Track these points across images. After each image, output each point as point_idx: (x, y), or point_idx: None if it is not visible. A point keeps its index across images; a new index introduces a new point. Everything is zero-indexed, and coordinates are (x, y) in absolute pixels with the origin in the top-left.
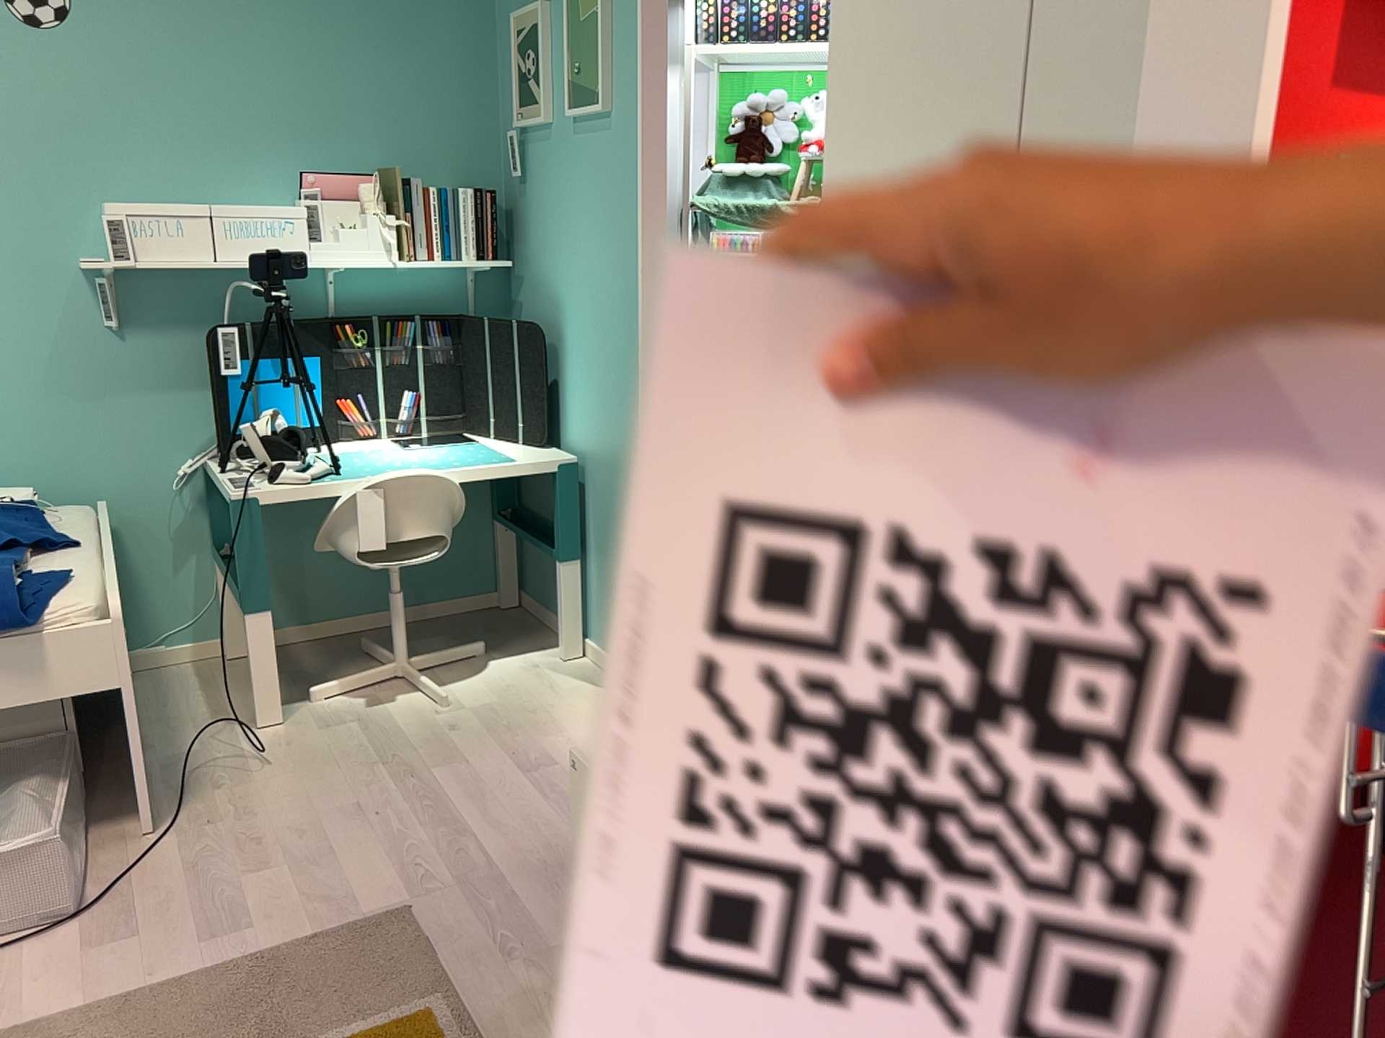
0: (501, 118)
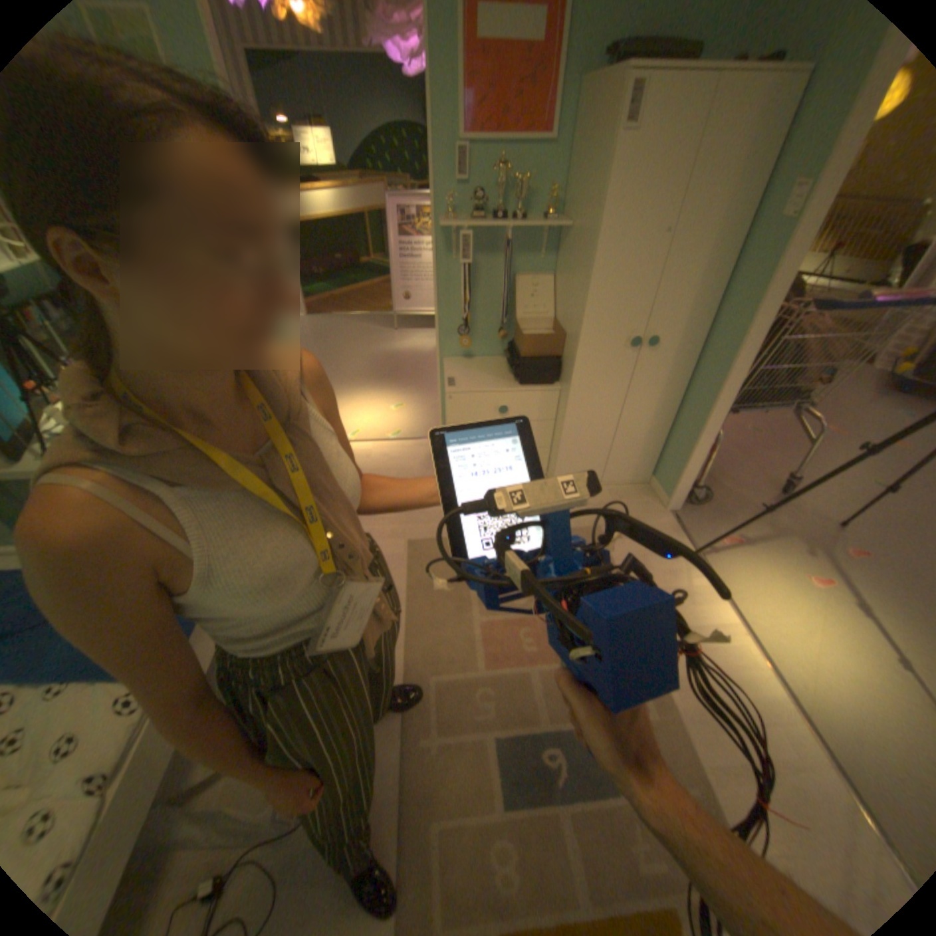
0: None
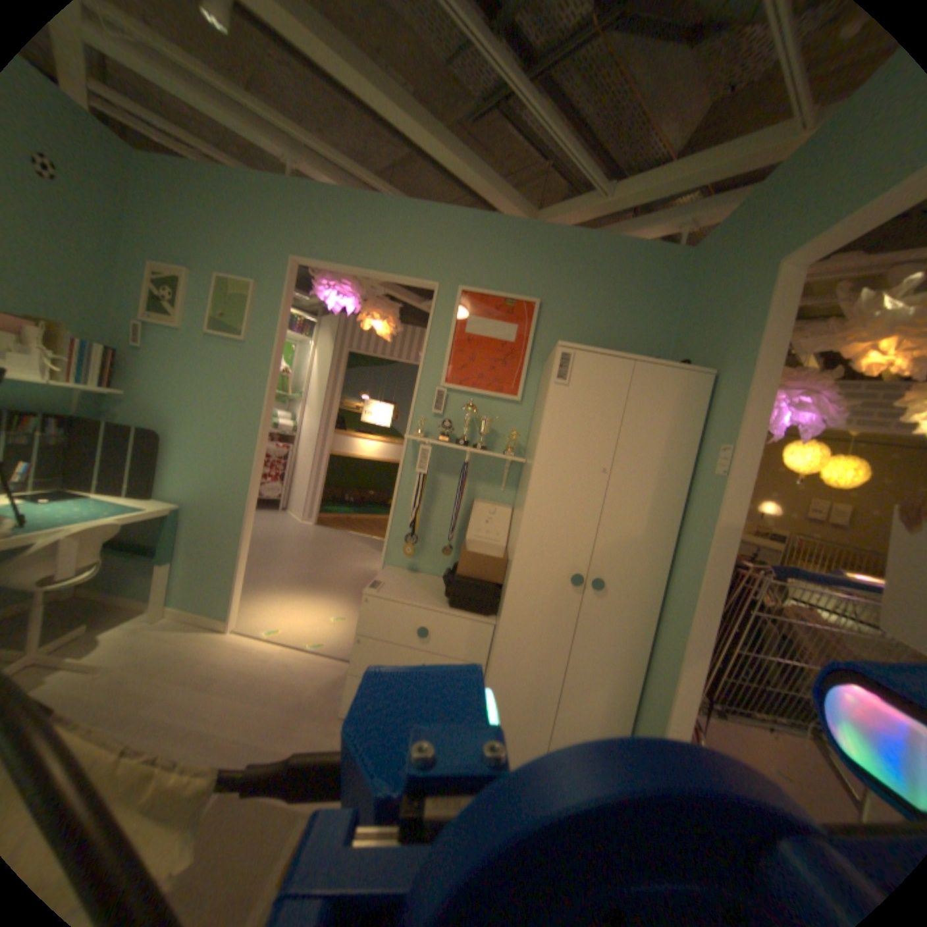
0: (113, 309)
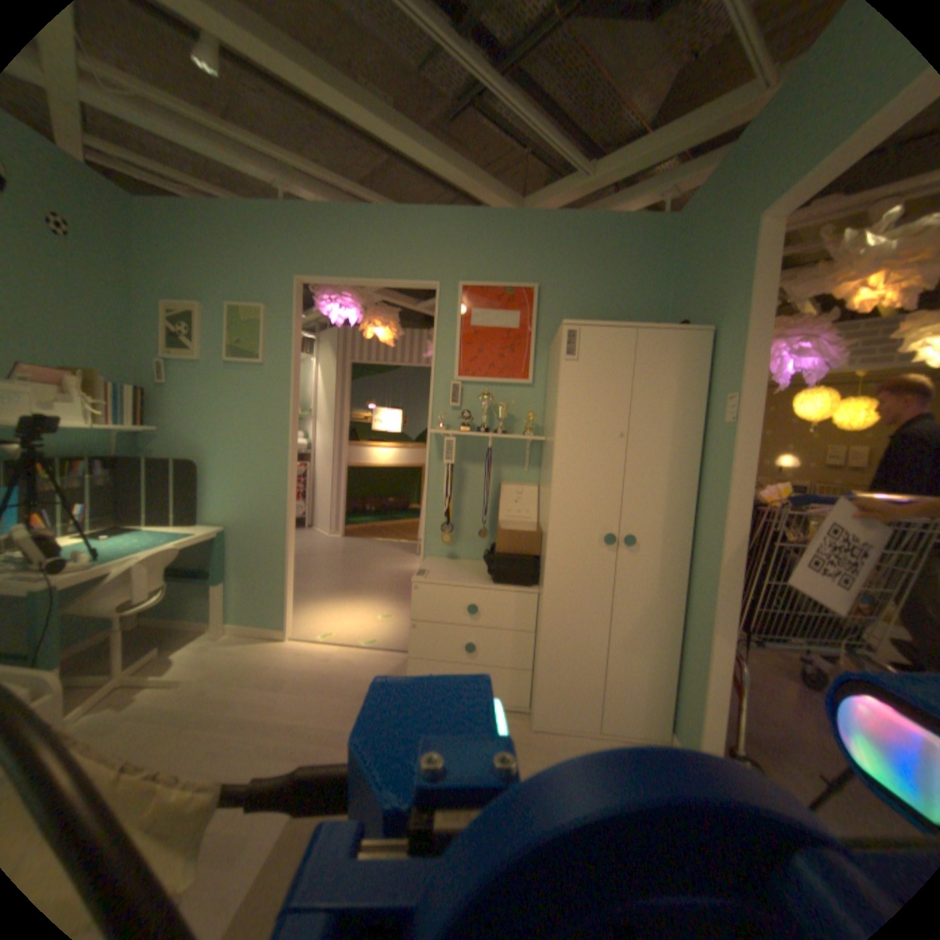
0: (134, 350)
